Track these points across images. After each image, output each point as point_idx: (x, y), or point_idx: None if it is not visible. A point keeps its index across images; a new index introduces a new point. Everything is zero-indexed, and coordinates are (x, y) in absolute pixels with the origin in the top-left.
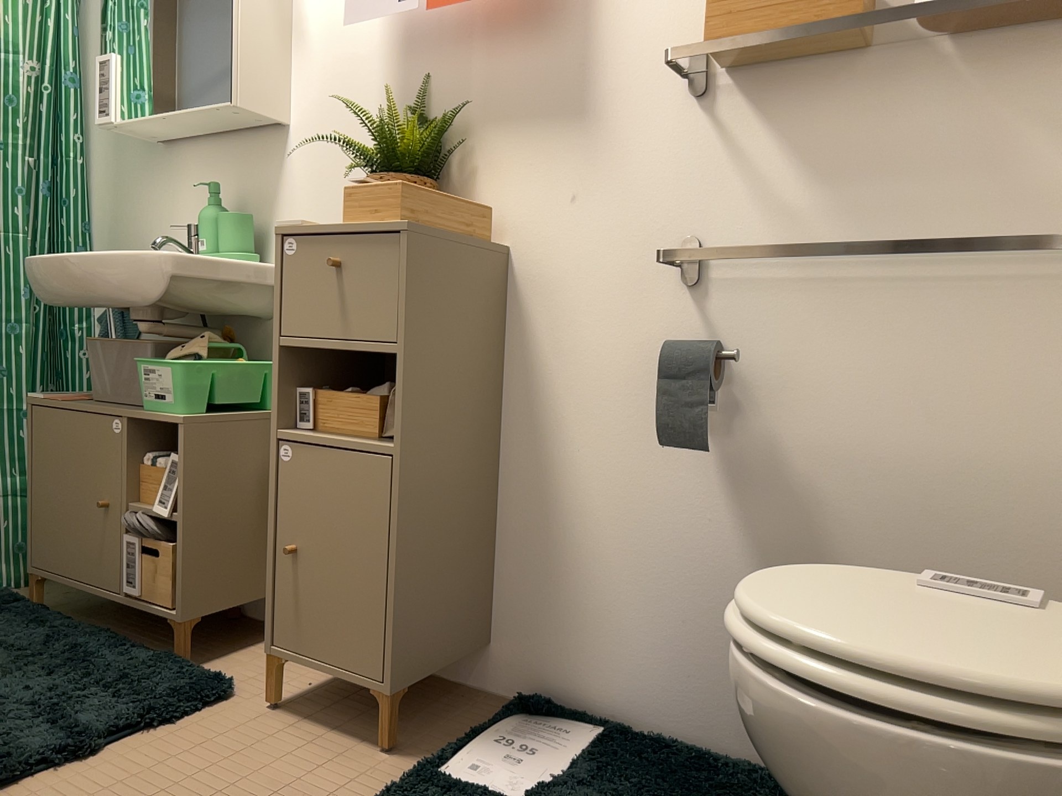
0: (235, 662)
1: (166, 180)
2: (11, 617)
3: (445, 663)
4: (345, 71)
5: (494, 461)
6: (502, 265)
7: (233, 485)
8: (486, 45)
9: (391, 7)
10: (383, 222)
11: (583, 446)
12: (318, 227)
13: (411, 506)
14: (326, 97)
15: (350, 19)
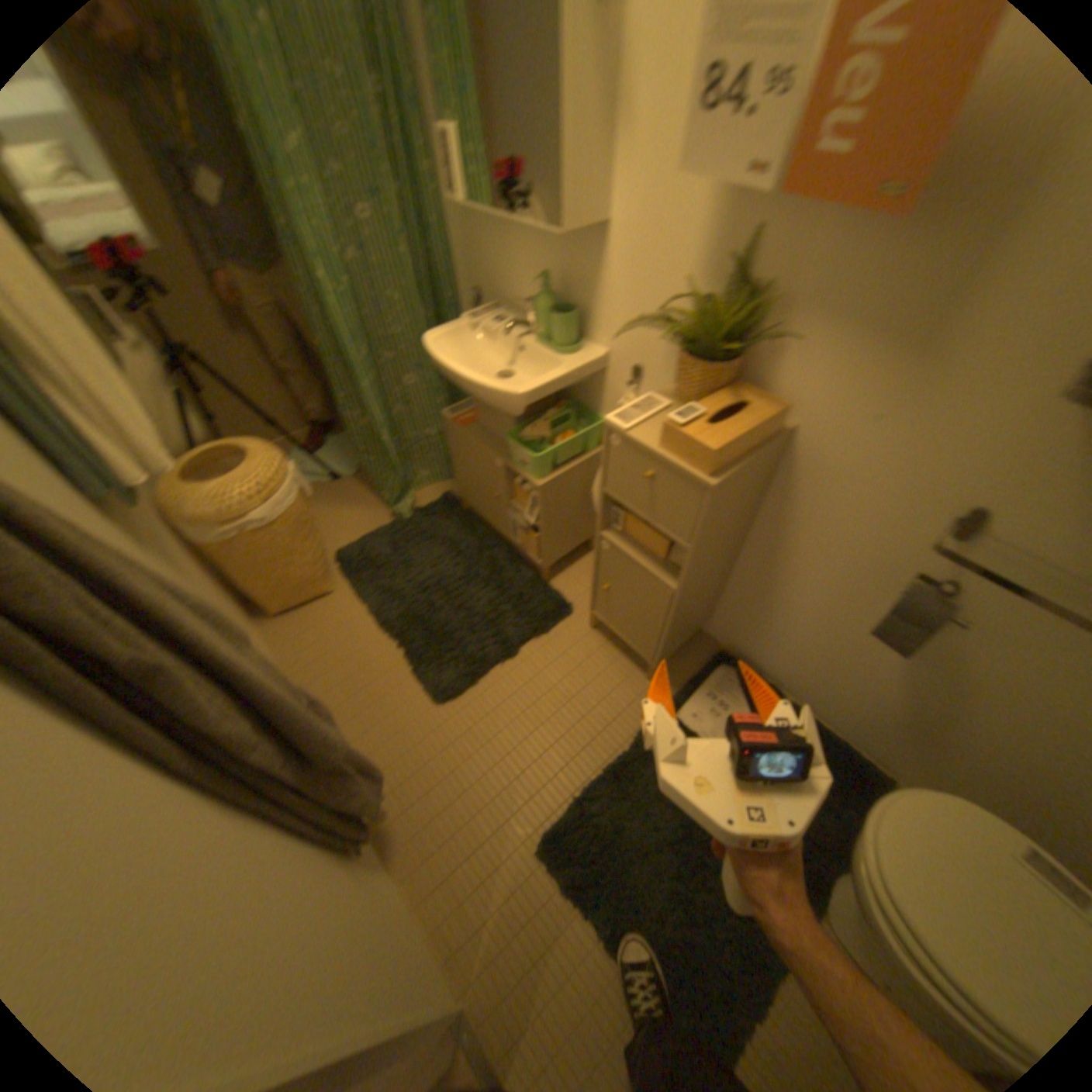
0: (573, 579)
1: (506, 227)
2: (461, 524)
3: (689, 641)
4: (675, 180)
5: (743, 550)
6: (790, 441)
7: (571, 505)
8: (846, 212)
9: (743, 167)
10: (697, 472)
11: (812, 574)
12: (643, 443)
13: (685, 609)
14: (651, 203)
15: (692, 162)
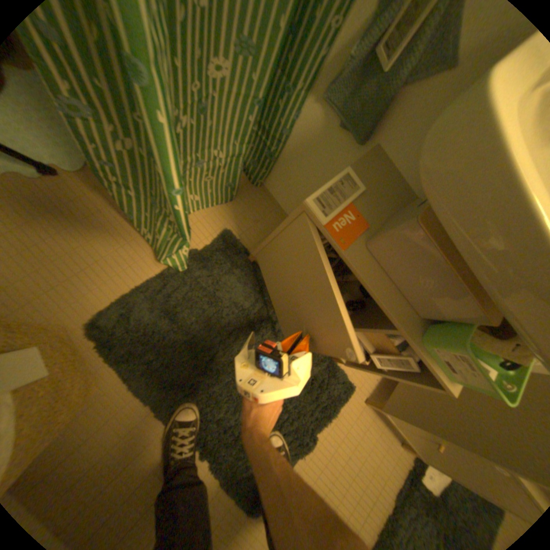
0: None
1: None
2: (245, 282)
3: None
4: None
5: None
6: None
7: None
8: None
9: None
10: None
11: None
12: None
13: None
14: None
15: None
